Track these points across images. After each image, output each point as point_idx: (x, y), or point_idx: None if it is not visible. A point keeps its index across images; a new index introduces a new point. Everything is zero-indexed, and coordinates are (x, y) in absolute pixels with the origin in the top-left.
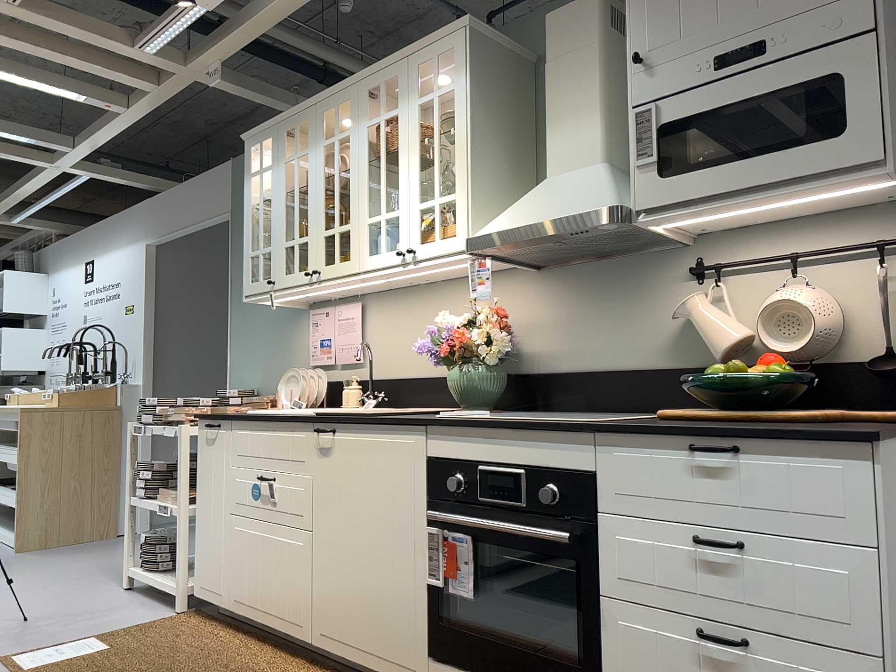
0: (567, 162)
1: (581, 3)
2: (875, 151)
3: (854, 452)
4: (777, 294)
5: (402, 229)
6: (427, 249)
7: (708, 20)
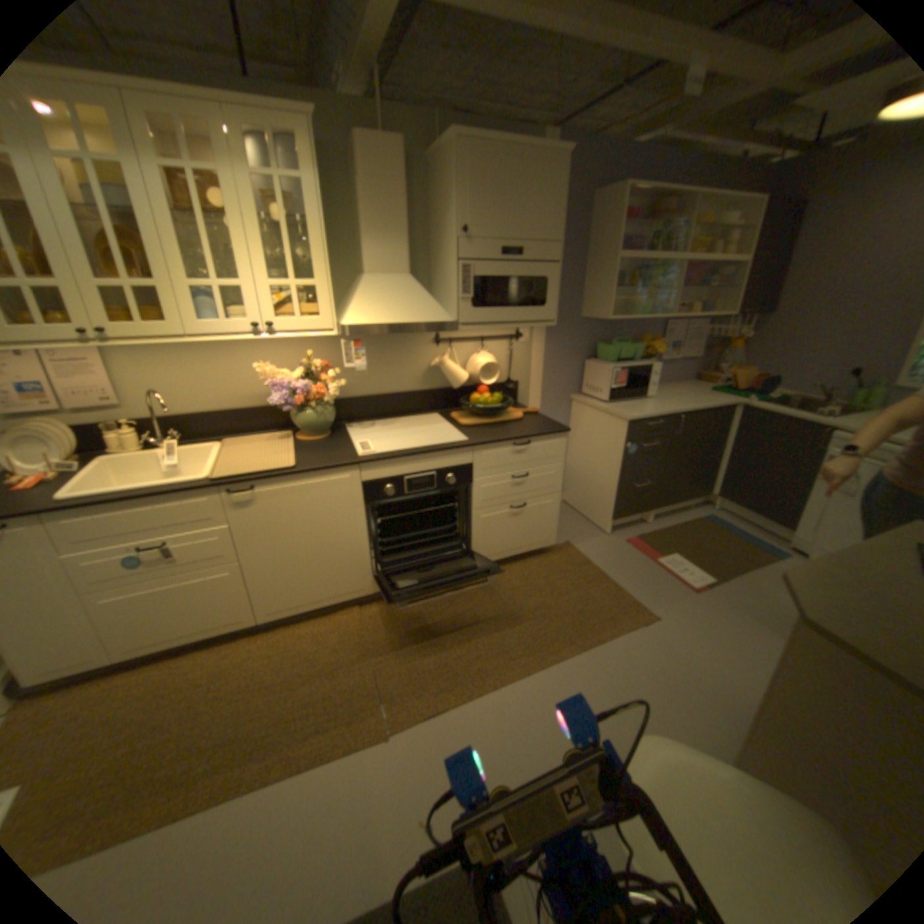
0: (386, 268)
1: (391, 138)
2: (554, 317)
3: (562, 437)
4: (480, 357)
5: (251, 303)
6: (290, 326)
7: (503, 223)
